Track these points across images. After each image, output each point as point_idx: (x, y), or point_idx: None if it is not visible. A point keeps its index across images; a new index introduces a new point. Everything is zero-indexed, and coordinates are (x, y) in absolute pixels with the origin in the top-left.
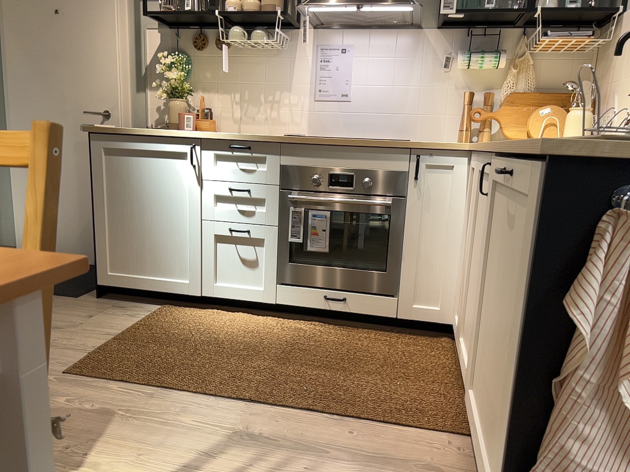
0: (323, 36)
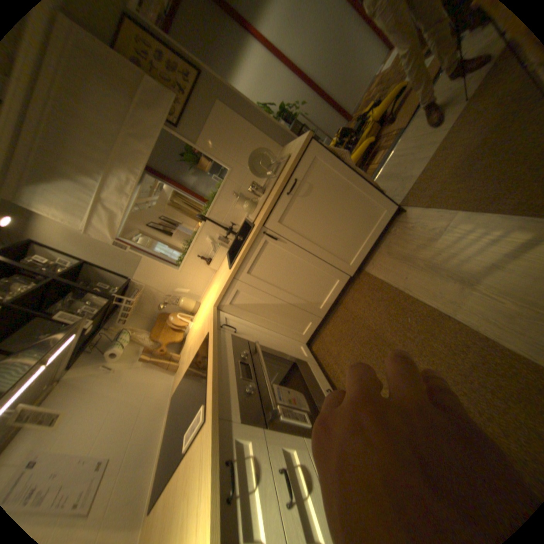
0: None
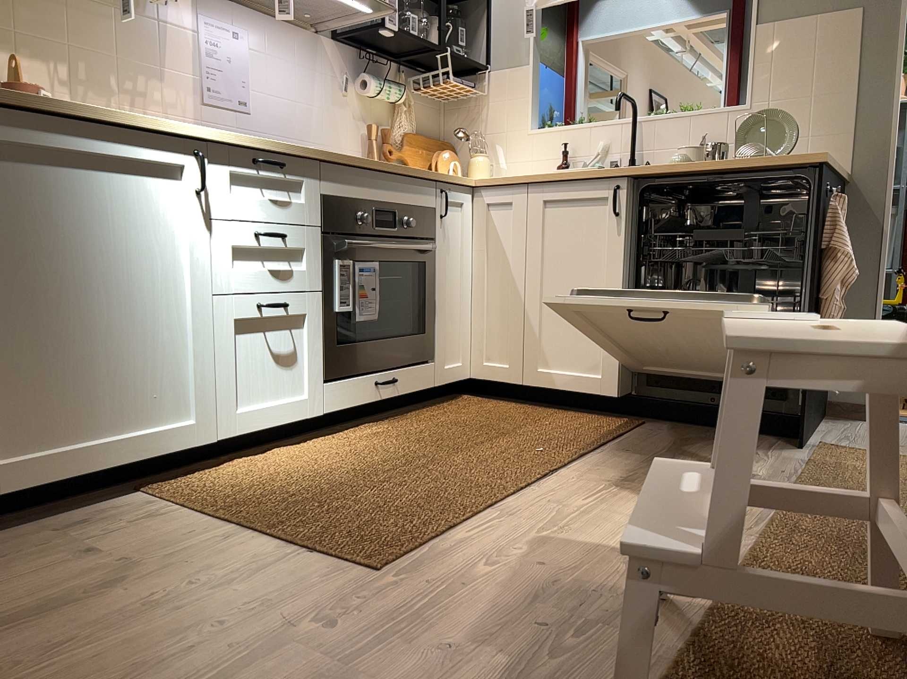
0: (209, 3)
